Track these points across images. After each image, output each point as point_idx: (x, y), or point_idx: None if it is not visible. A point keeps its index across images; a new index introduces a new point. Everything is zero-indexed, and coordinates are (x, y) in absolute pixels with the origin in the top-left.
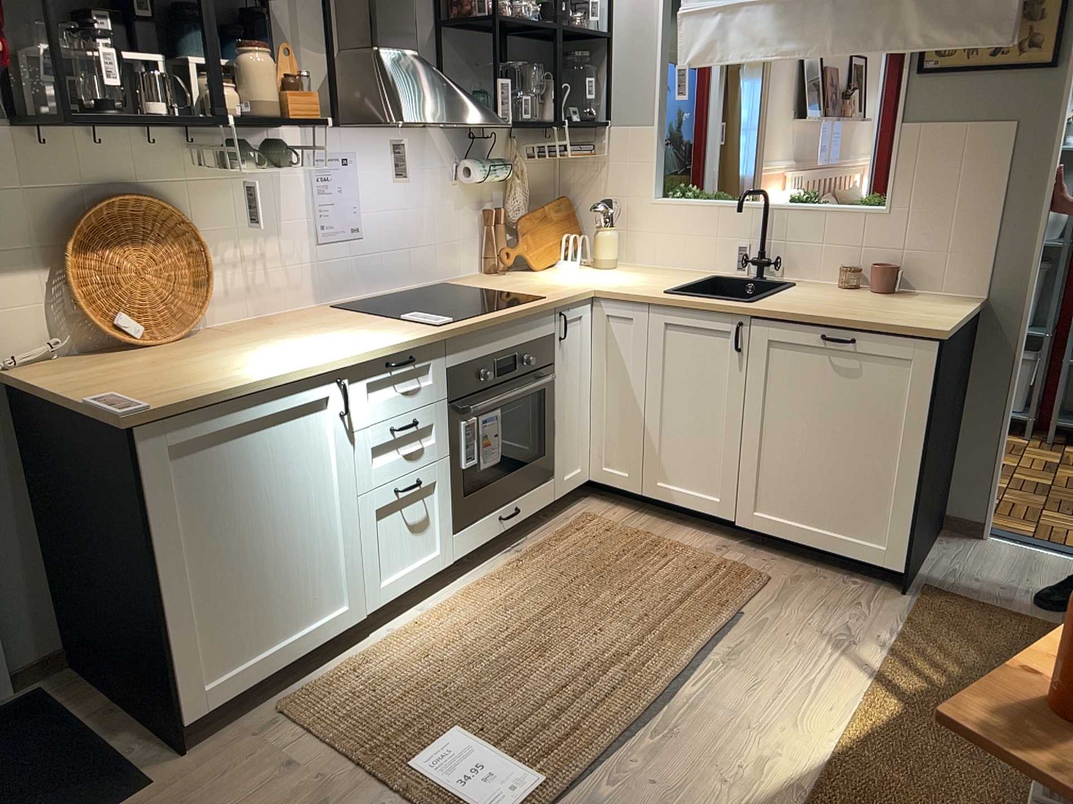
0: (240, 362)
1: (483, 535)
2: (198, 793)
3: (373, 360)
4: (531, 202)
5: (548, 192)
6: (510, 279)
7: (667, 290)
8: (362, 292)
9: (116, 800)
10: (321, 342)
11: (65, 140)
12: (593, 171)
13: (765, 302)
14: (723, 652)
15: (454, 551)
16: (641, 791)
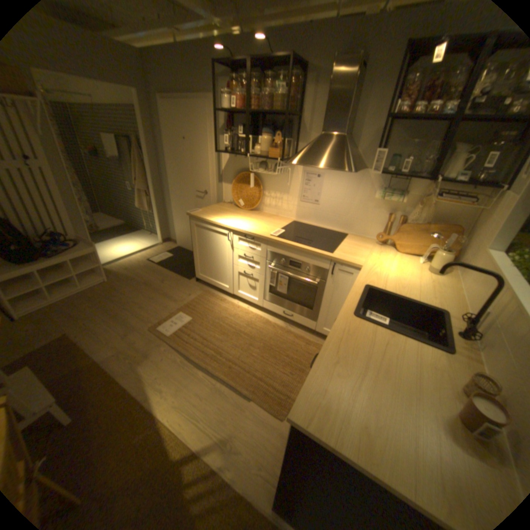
0: (227, 217)
1: (275, 309)
2: (185, 285)
3: (240, 232)
4: (439, 221)
5: (463, 221)
6: (370, 247)
7: (367, 286)
8: (314, 223)
9: (186, 277)
10: (248, 223)
11: (241, 156)
12: (488, 217)
13: (357, 322)
14: (221, 388)
15: (263, 304)
16: (160, 356)
